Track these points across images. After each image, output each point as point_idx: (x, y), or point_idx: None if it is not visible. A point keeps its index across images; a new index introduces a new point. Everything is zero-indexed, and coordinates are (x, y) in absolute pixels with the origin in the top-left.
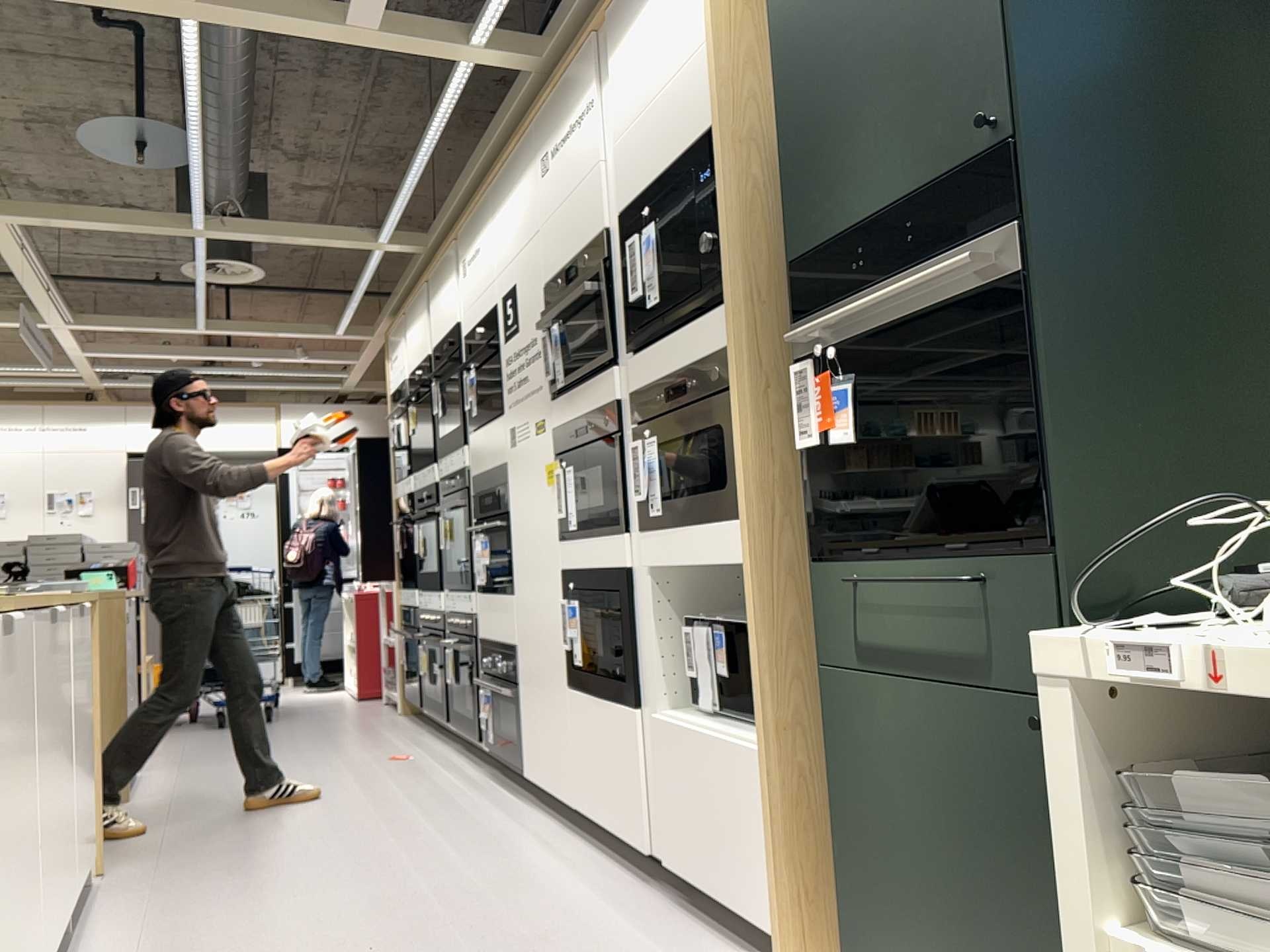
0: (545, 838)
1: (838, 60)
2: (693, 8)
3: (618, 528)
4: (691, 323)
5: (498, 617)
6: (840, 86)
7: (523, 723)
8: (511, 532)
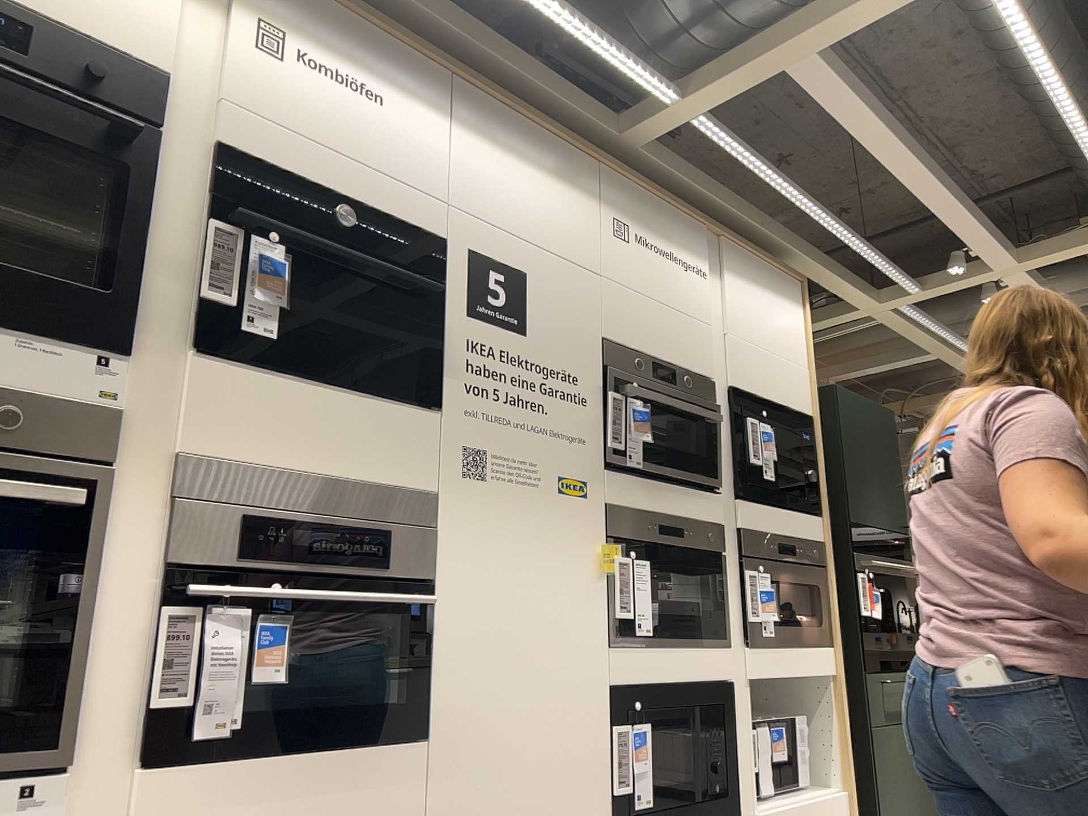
0: None
1: (862, 453)
2: (795, 338)
3: (719, 640)
4: (787, 508)
5: (324, 805)
6: (863, 464)
7: None
8: (439, 619)
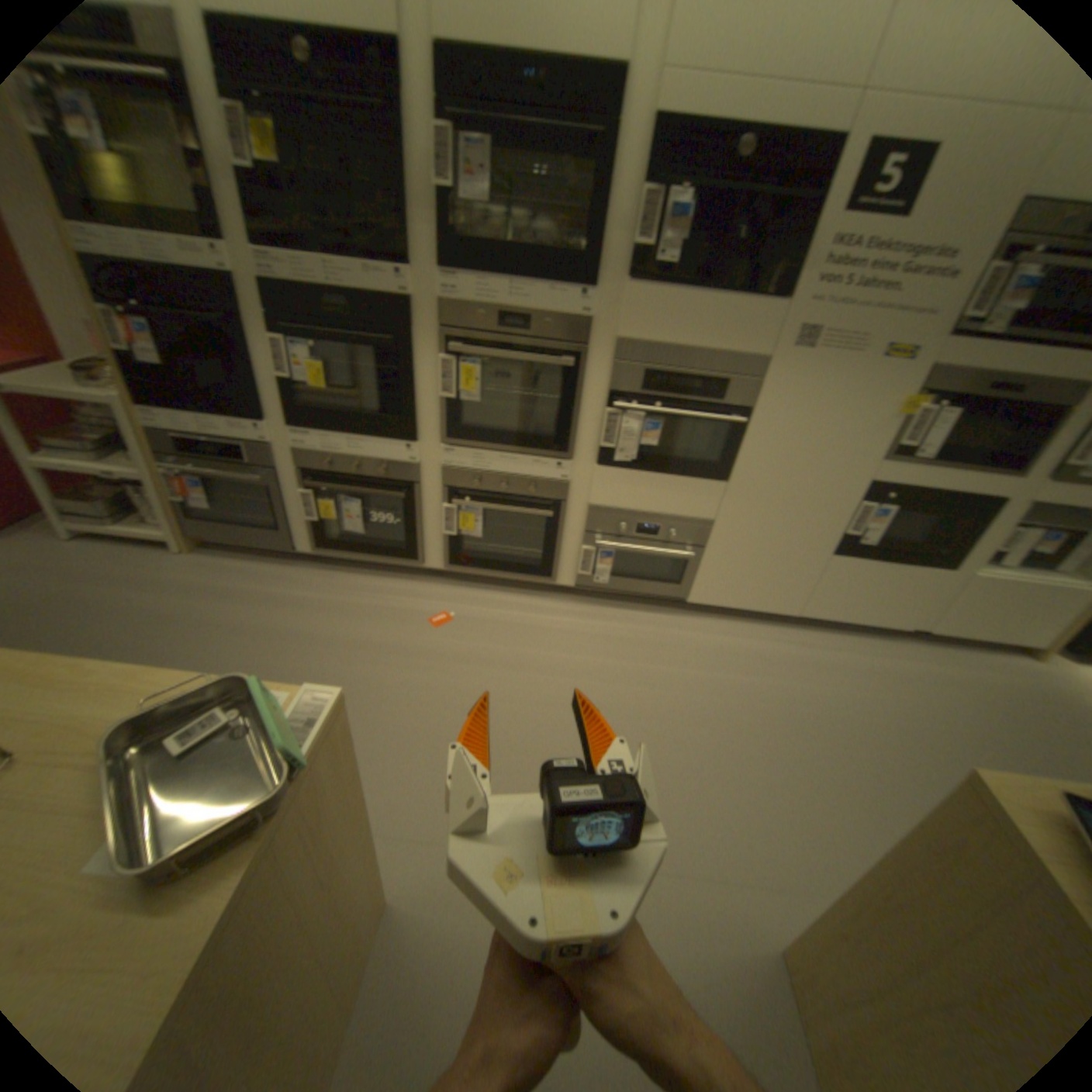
0: (783, 640)
1: None
2: None
3: (1011, 472)
4: None
5: (668, 494)
6: None
7: (704, 572)
8: (750, 428)
